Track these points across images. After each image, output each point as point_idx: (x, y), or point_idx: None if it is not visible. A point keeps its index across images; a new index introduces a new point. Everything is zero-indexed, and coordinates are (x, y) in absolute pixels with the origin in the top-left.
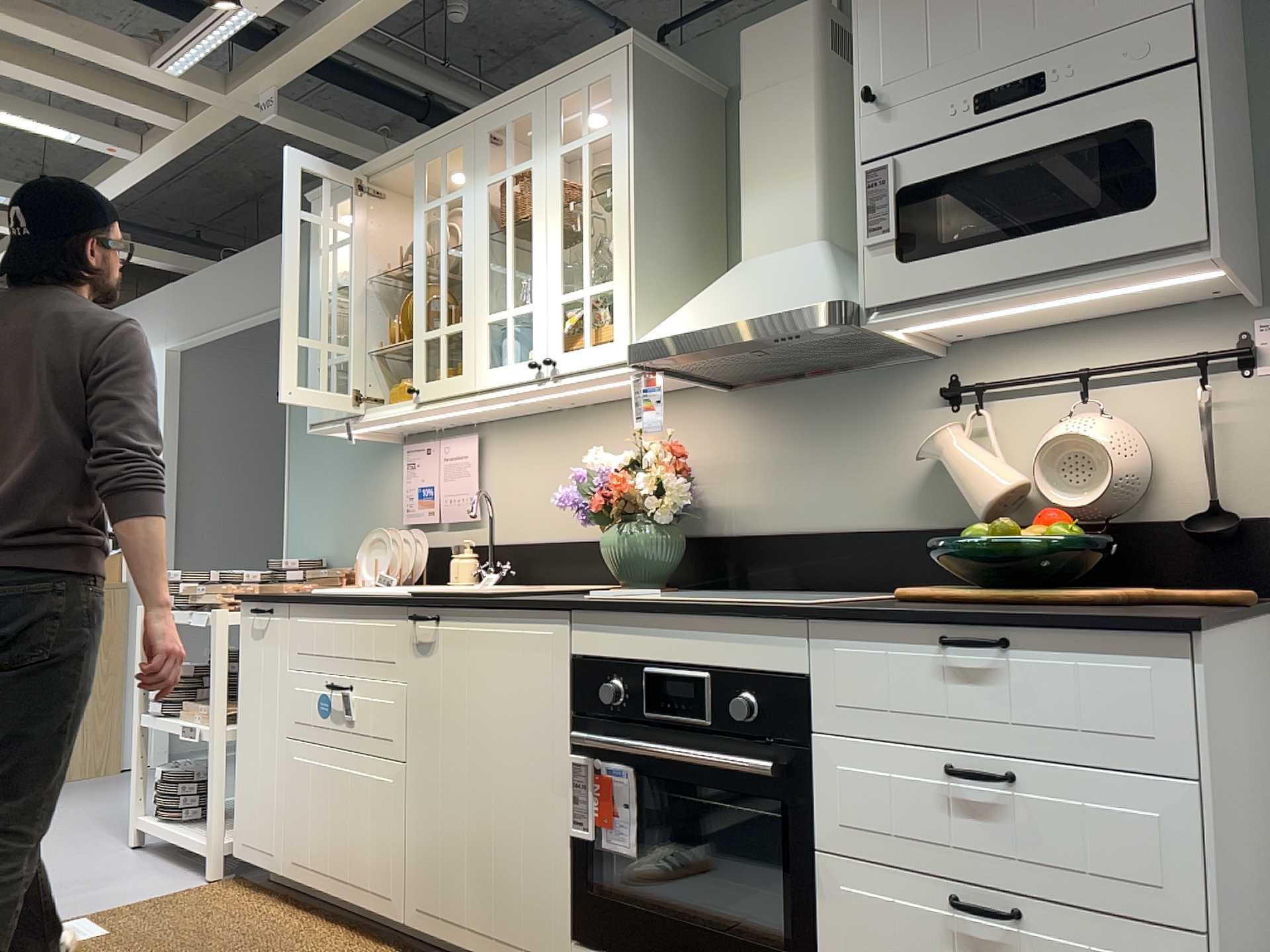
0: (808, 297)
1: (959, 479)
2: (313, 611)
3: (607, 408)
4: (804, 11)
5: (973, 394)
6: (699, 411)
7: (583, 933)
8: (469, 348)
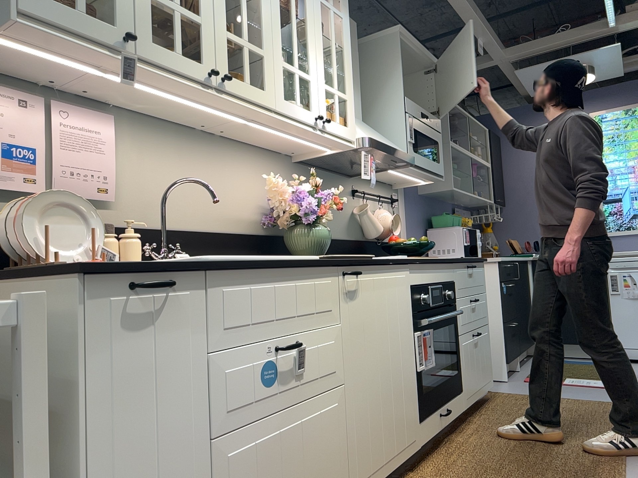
0: (403, 150)
1: (371, 223)
2: (243, 278)
3: (231, 144)
4: (356, 25)
5: (358, 194)
6: (281, 167)
7: (422, 414)
8: (271, 76)
